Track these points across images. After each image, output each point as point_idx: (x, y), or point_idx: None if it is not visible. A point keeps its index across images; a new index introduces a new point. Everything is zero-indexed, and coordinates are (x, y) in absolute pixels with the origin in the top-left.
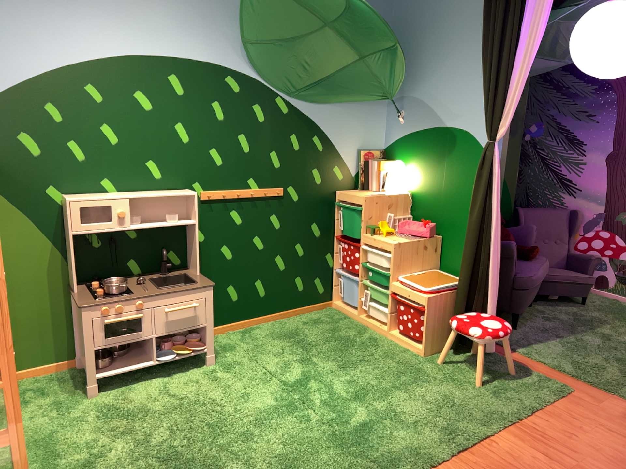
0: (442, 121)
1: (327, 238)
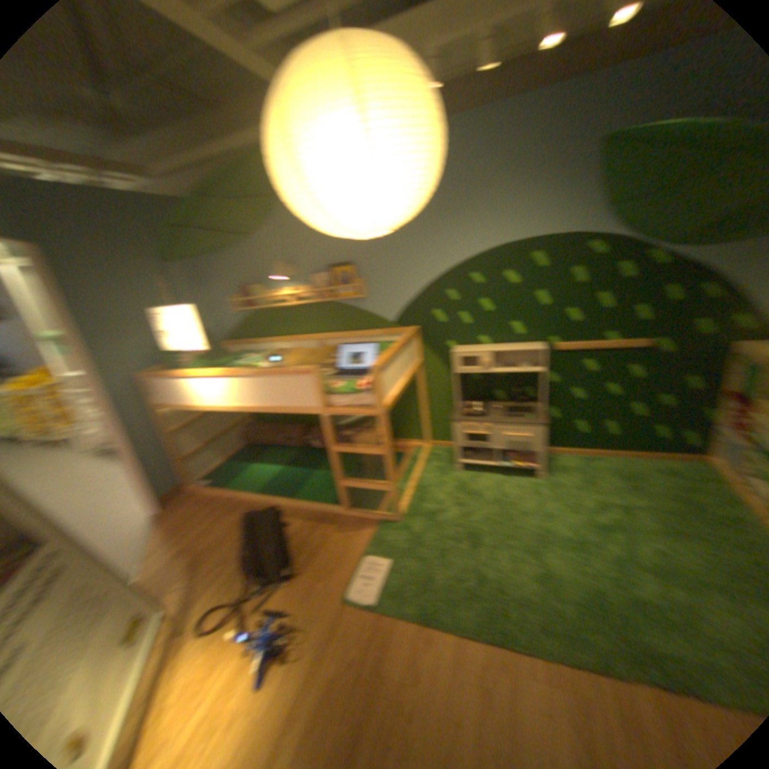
0: None
1: (710, 392)
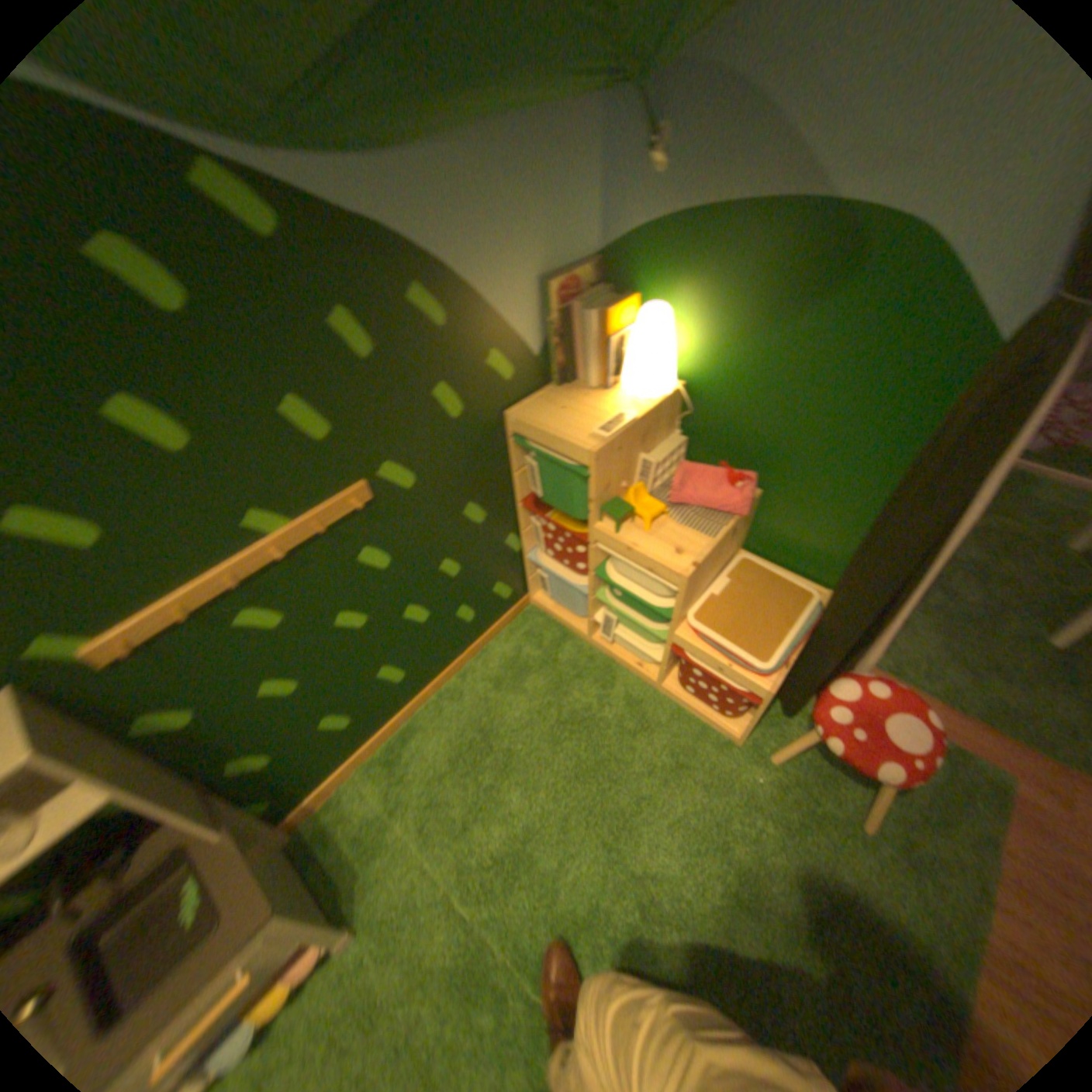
0: (824, 175)
1: (502, 513)
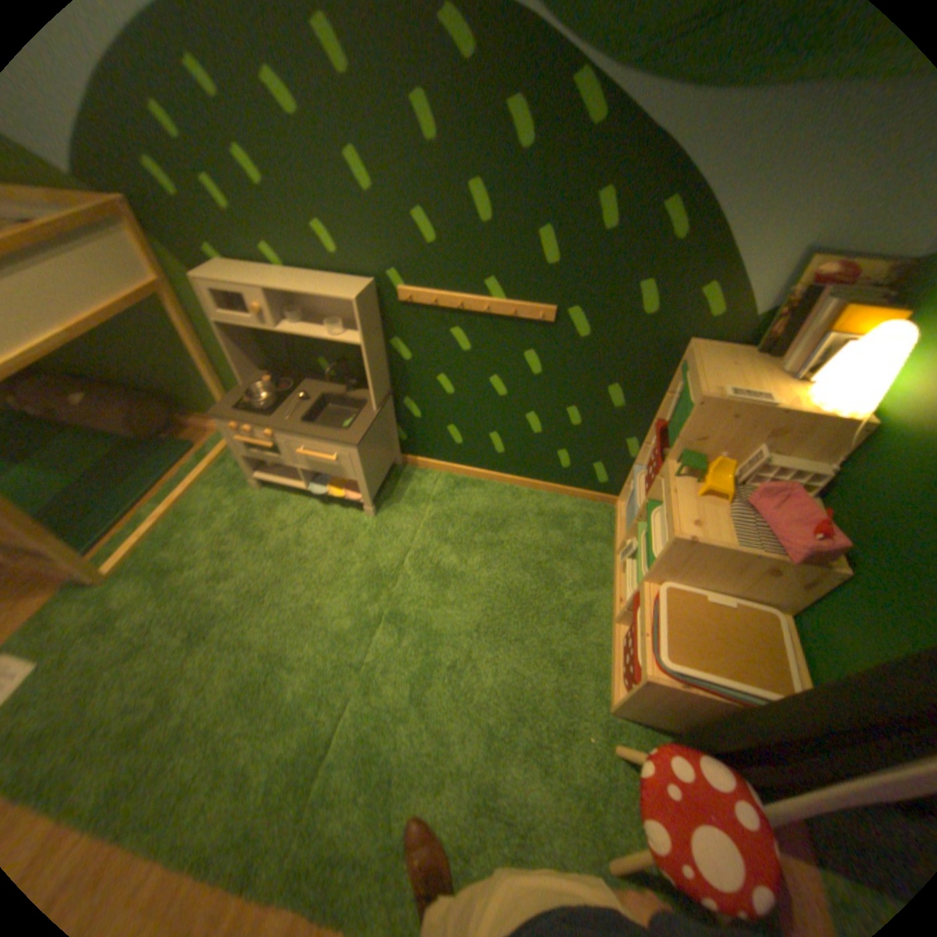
0: None
1: (637, 416)
